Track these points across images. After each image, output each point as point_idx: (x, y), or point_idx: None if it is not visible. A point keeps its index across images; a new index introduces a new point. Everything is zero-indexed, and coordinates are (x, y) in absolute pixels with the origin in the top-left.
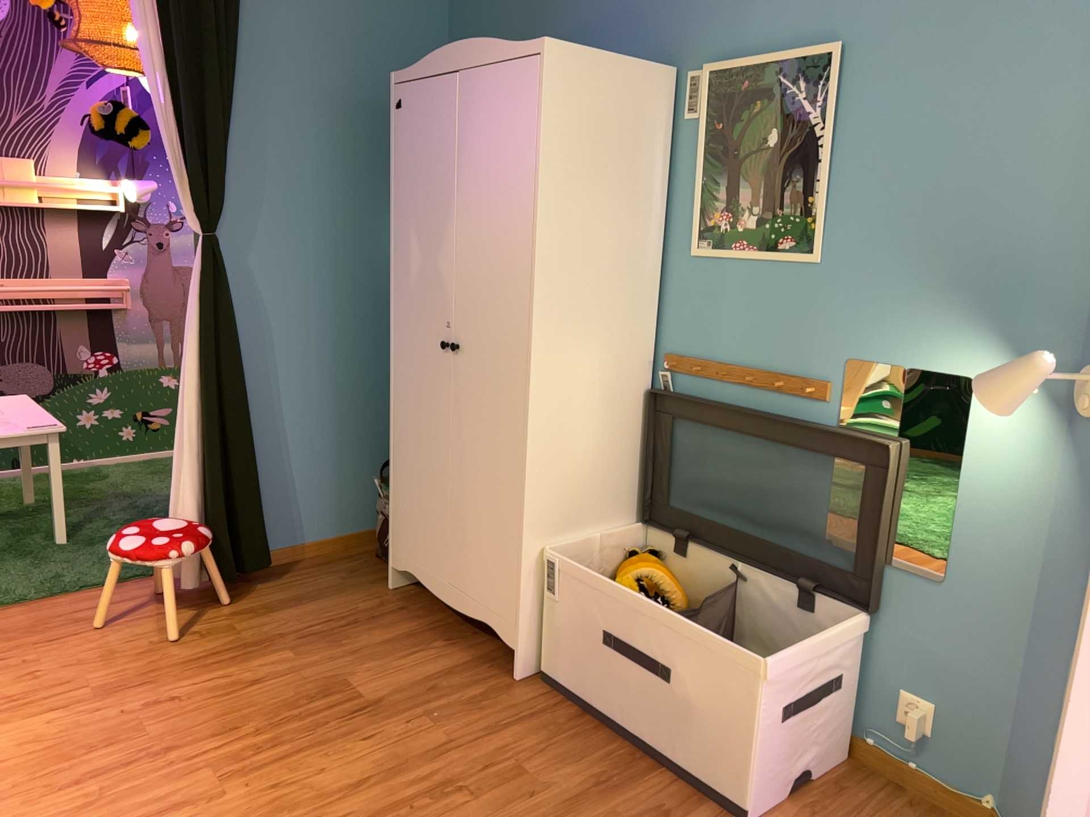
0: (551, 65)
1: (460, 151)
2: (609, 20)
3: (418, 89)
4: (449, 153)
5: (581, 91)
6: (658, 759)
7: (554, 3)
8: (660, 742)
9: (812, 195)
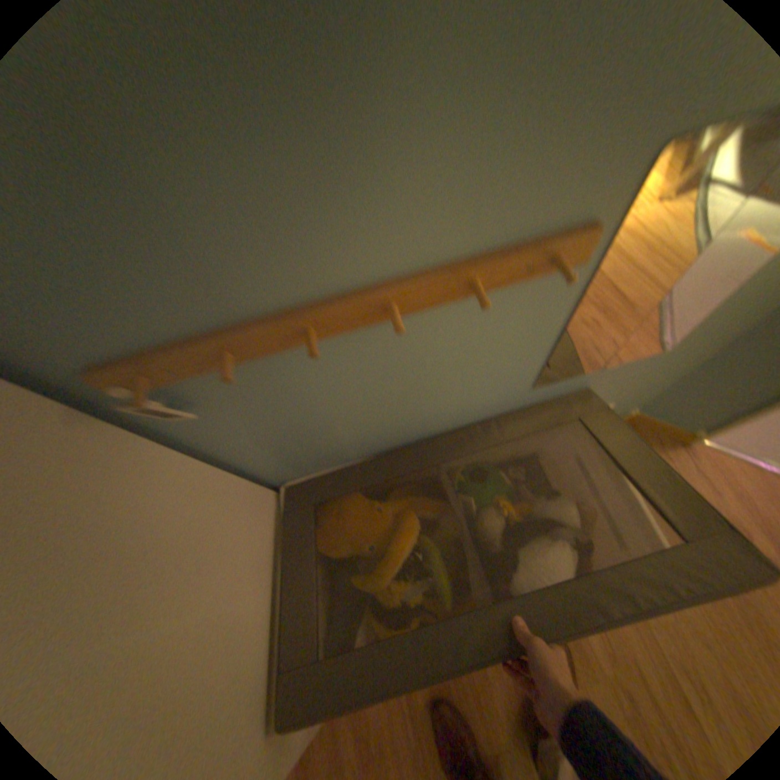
0: None
1: None
2: None
3: None
4: None
5: None
6: None
7: None
8: None
9: None
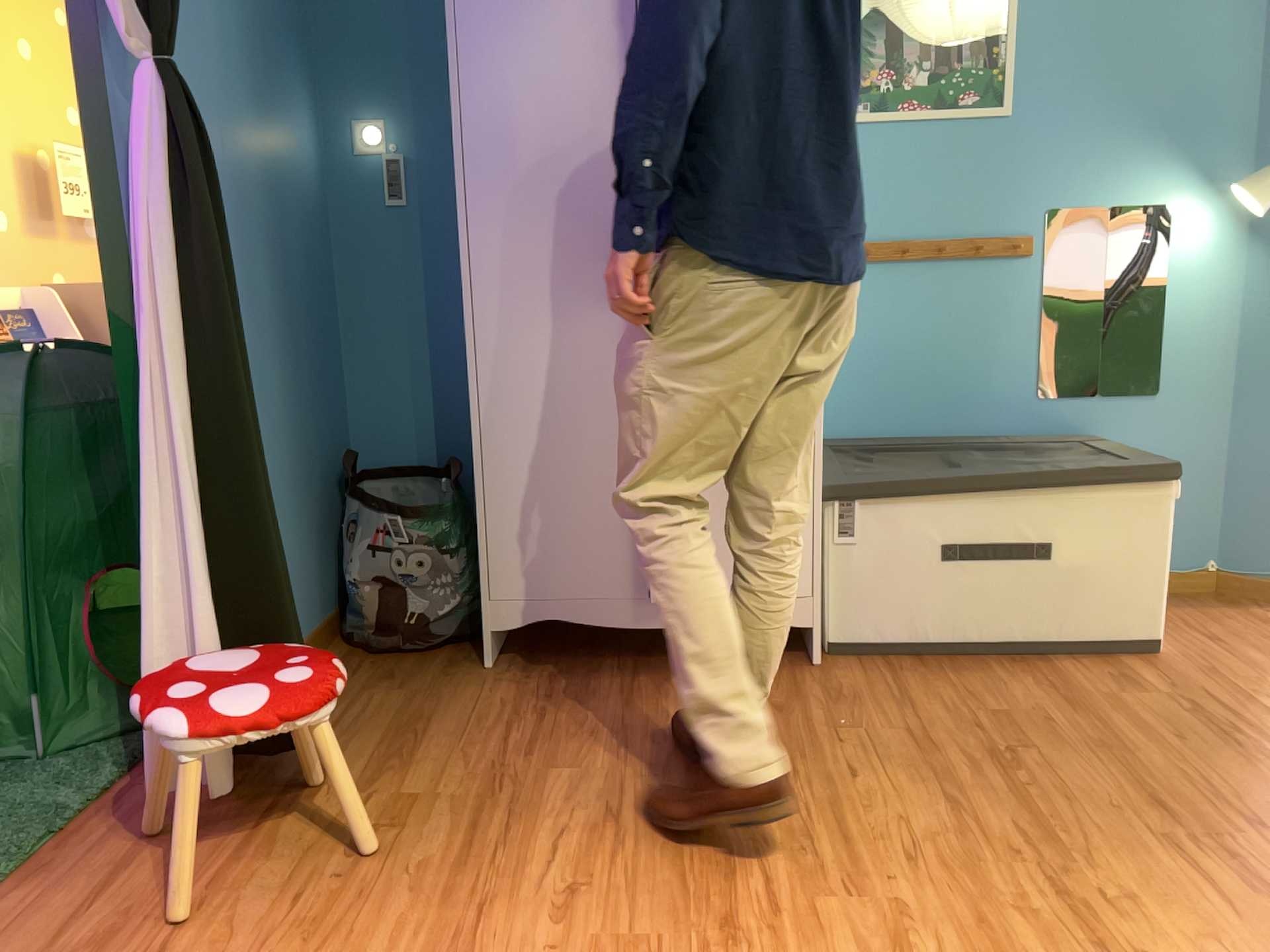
0: None
1: None
2: None
3: None
4: None
5: None
6: (1040, 650)
7: None
8: (1041, 630)
9: (997, 45)
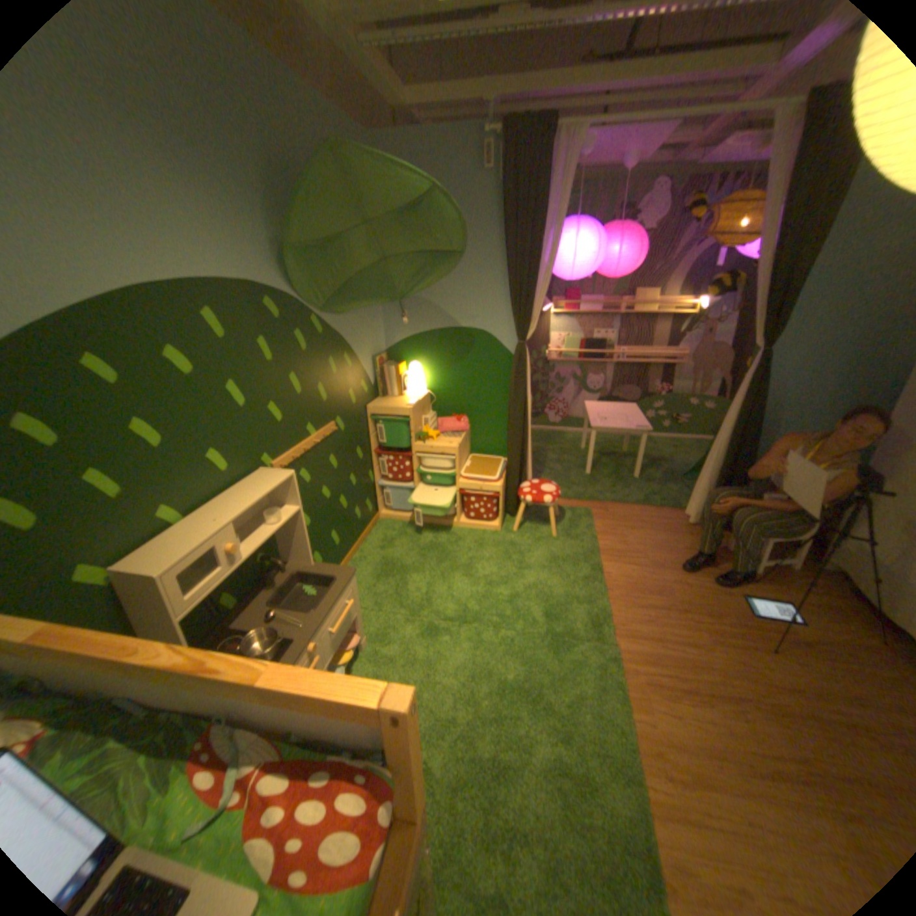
0: None
1: None
2: None
3: None
4: None
5: None
6: None
7: None
8: None
9: None
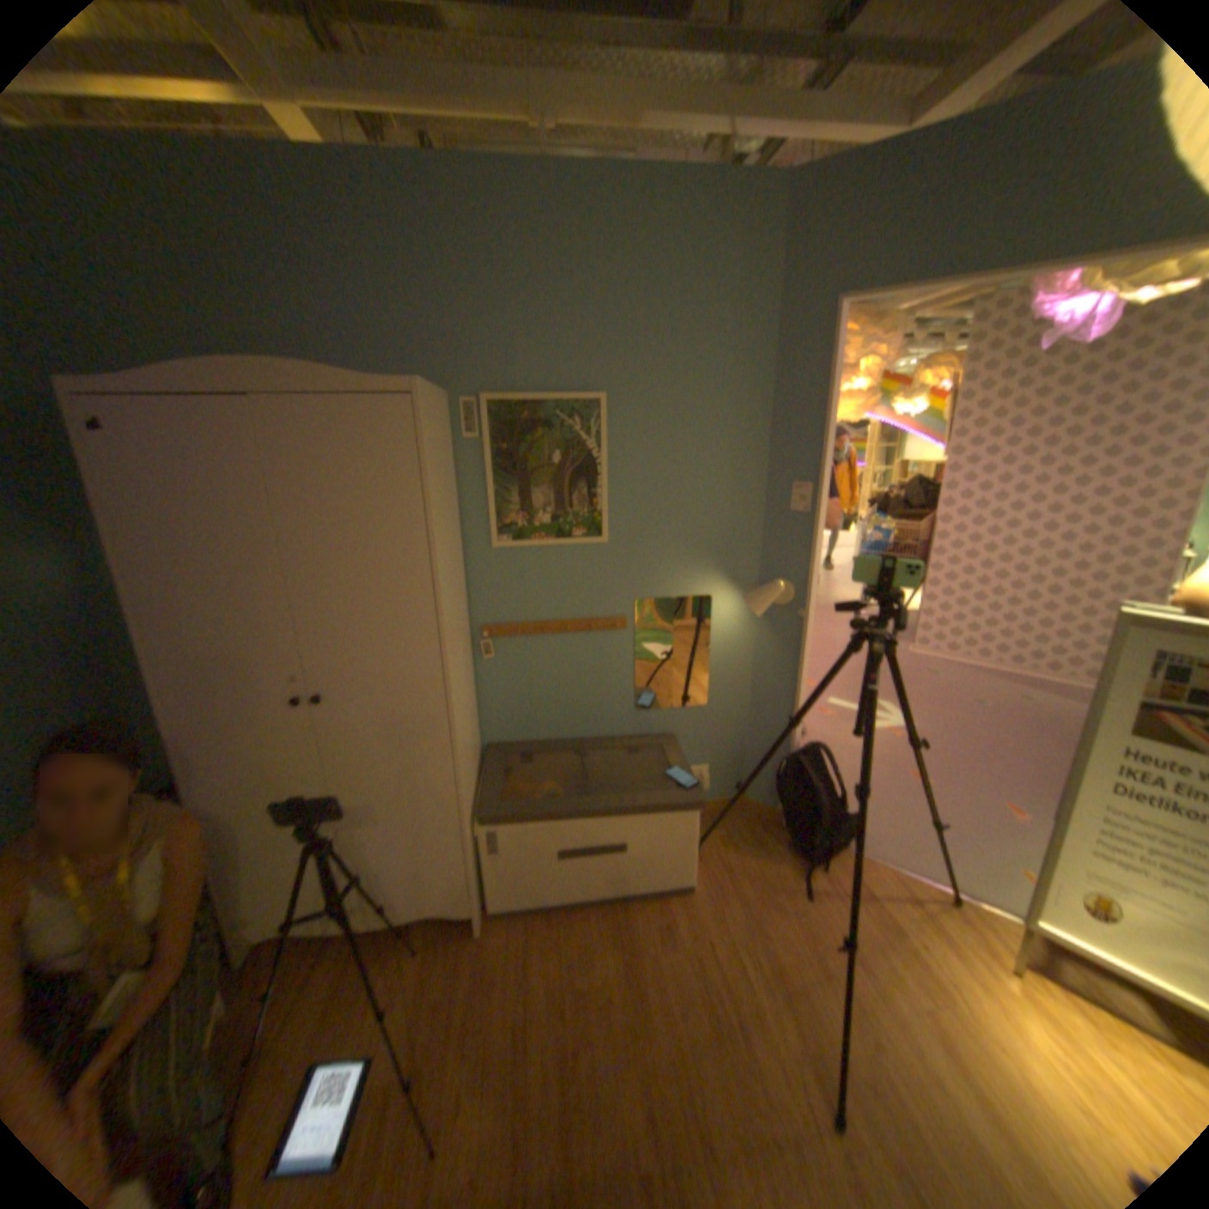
0: (423, 406)
1: (271, 490)
2: (341, 333)
3: (147, 409)
4: (248, 492)
5: (432, 428)
6: (623, 904)
7: (239, 296)
8: (623, 893)
9: (595, 498)
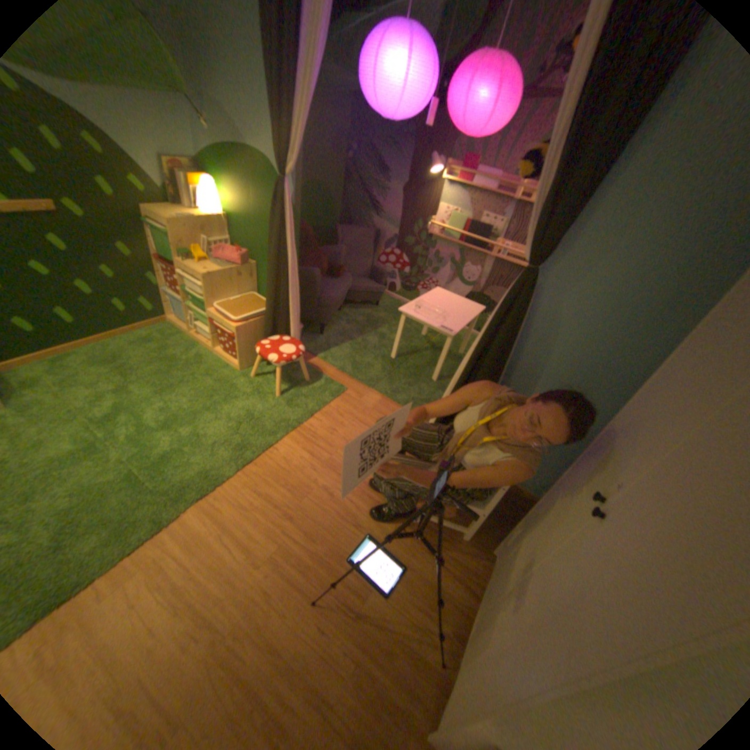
0: None
1: None
2: None
3: None
4: None
5: None
6: None
7: None
8: None
9: None
